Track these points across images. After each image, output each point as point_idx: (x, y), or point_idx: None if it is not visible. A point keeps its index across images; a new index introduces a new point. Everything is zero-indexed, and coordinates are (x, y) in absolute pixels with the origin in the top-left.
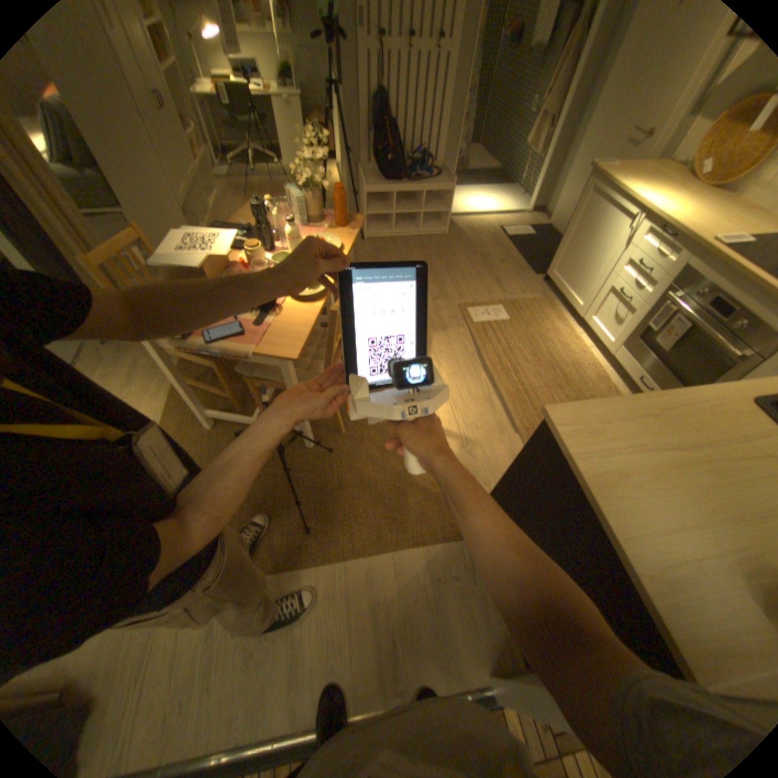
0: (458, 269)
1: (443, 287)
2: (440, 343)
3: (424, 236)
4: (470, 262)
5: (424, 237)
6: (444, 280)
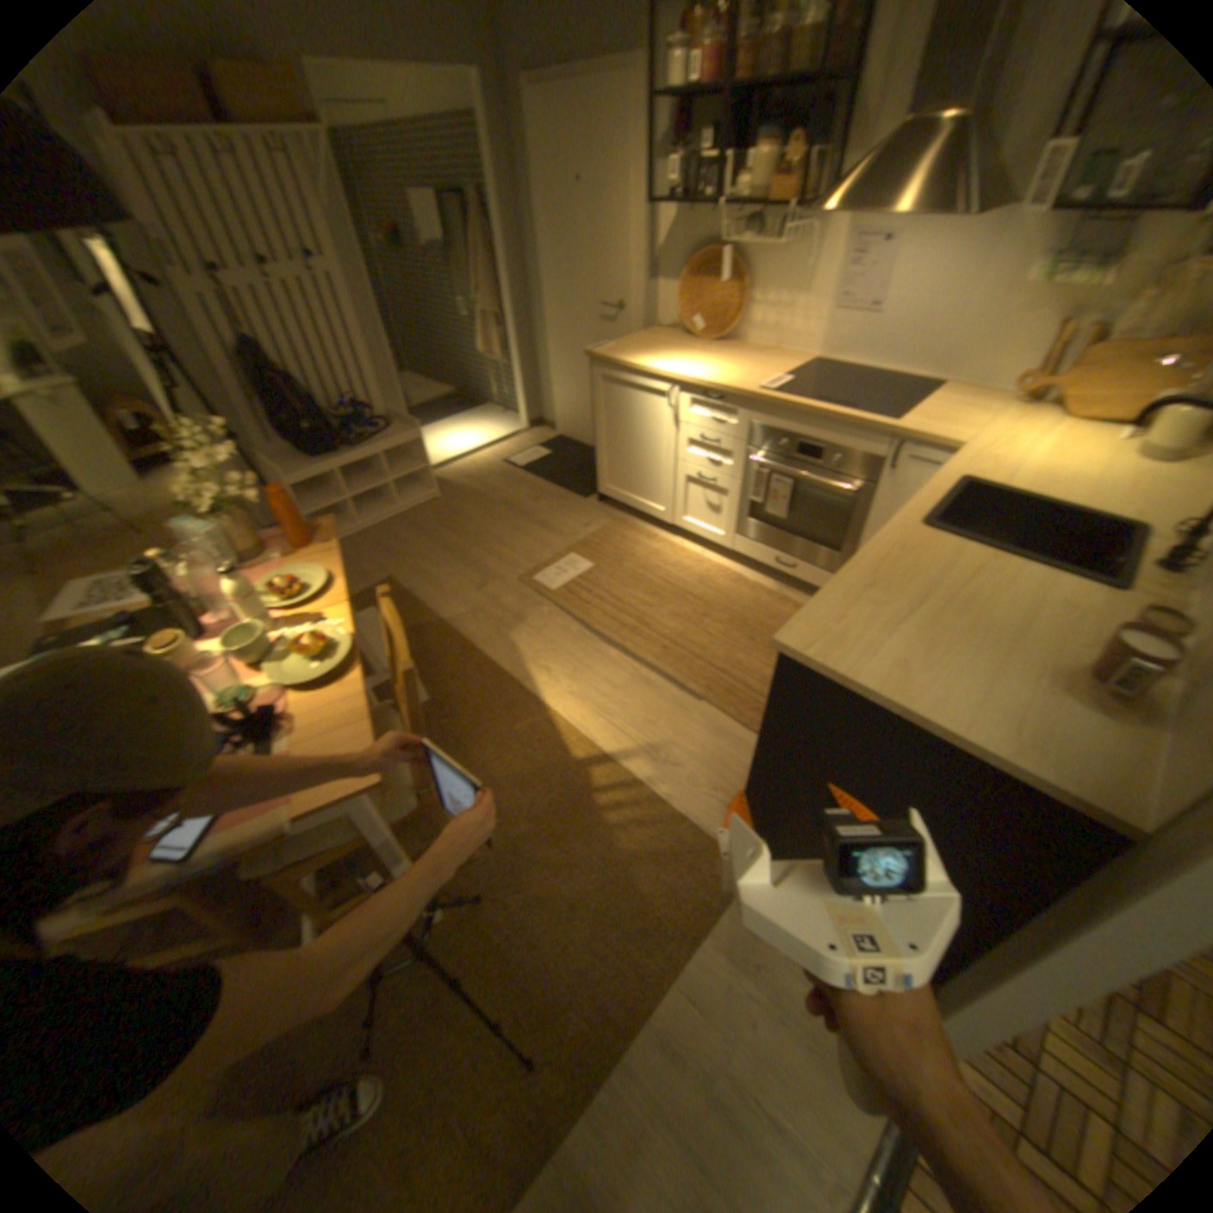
0: (484, 534)
1: (480, 564)
2: (527, 640)
3: (406, 510)
4: (493, 518)
5: (407, 511)
6: (476, 555)
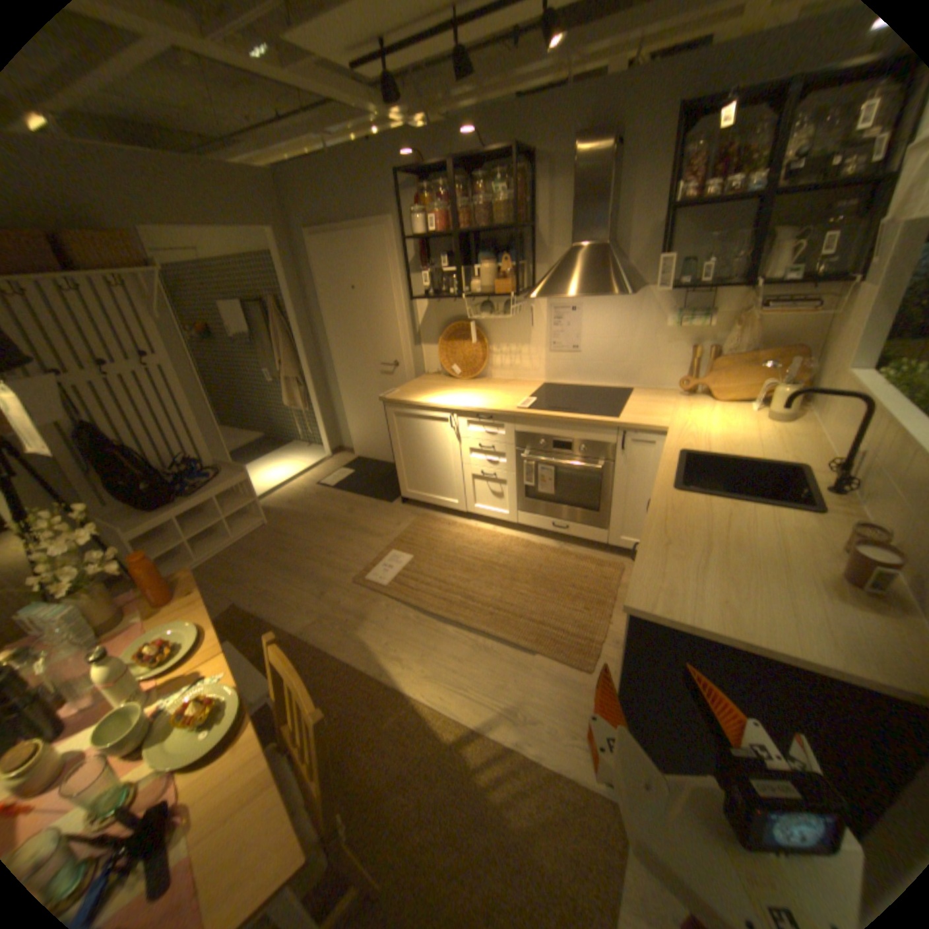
0: (314, 547)
1: (317, 575)
2: (375, 636)
3: (240, 540)
4: (320, 532)
5: (241, 540)
6: (311, 568)
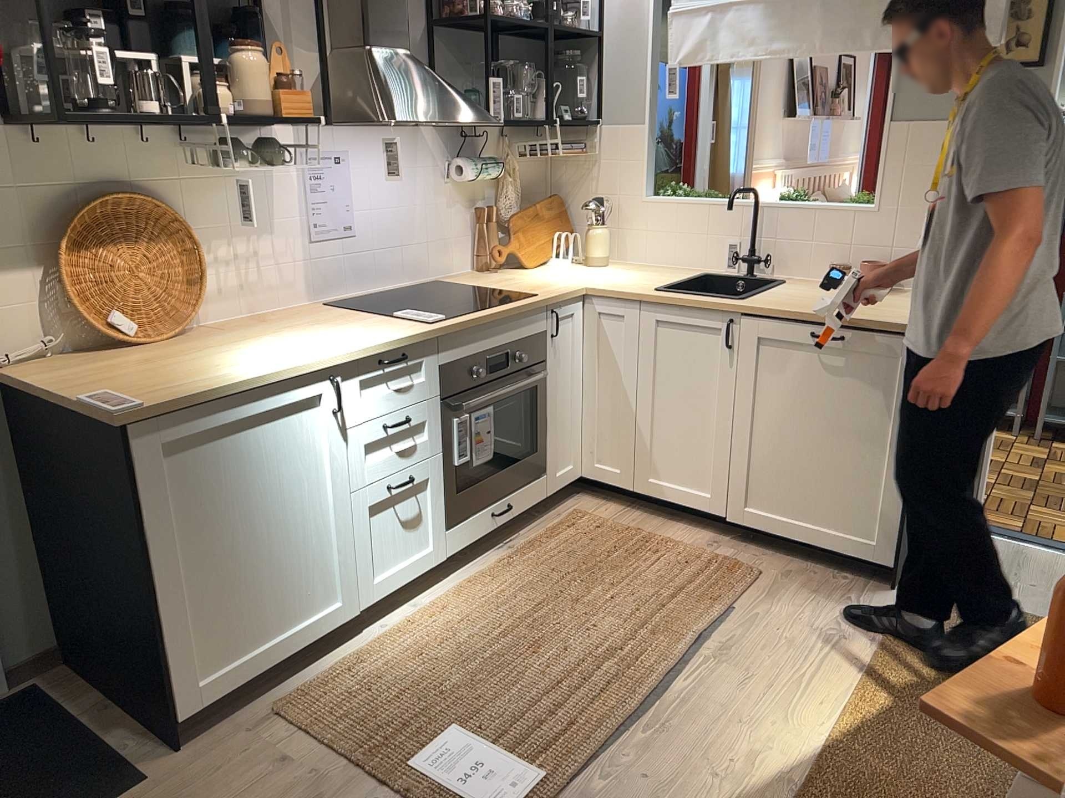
0: None
1: None
2: (694, 796)
3: None
4: None
5: None
6: None
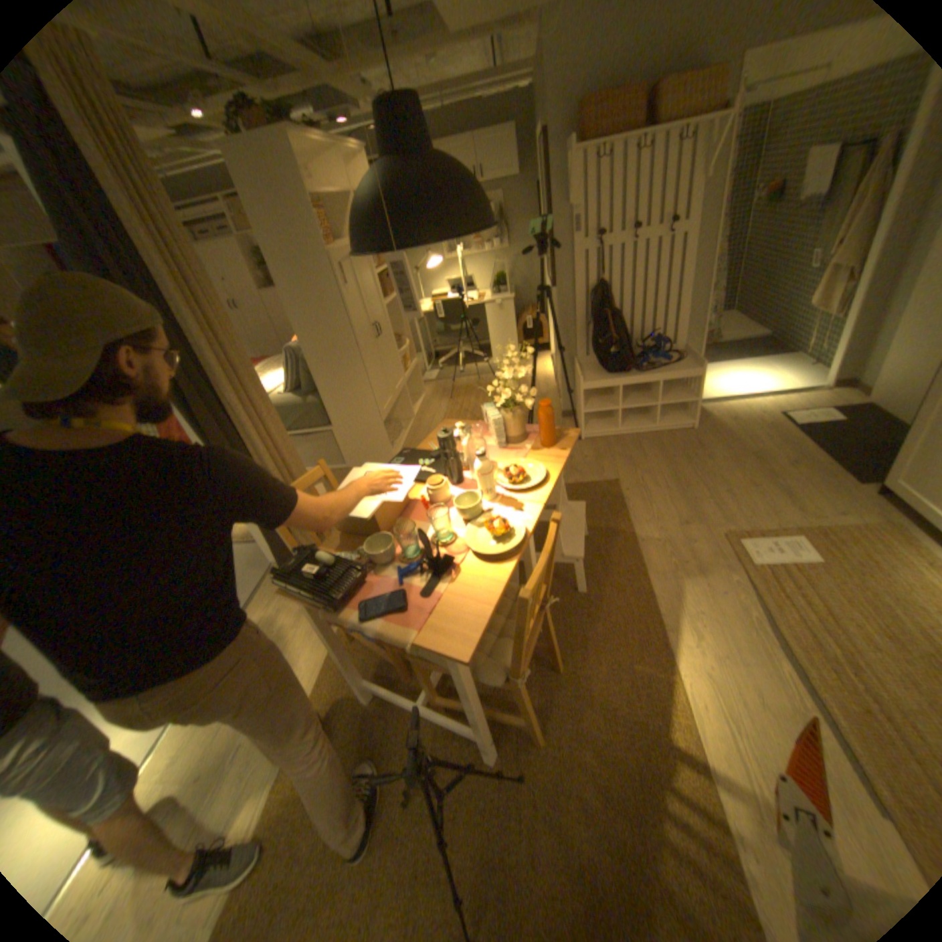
0: (719, 477)
1: (698, 503)
2: (699, 597)
3: (663, 431)
4: (738, 465)
5: (664, 432)
6: (699, 493)
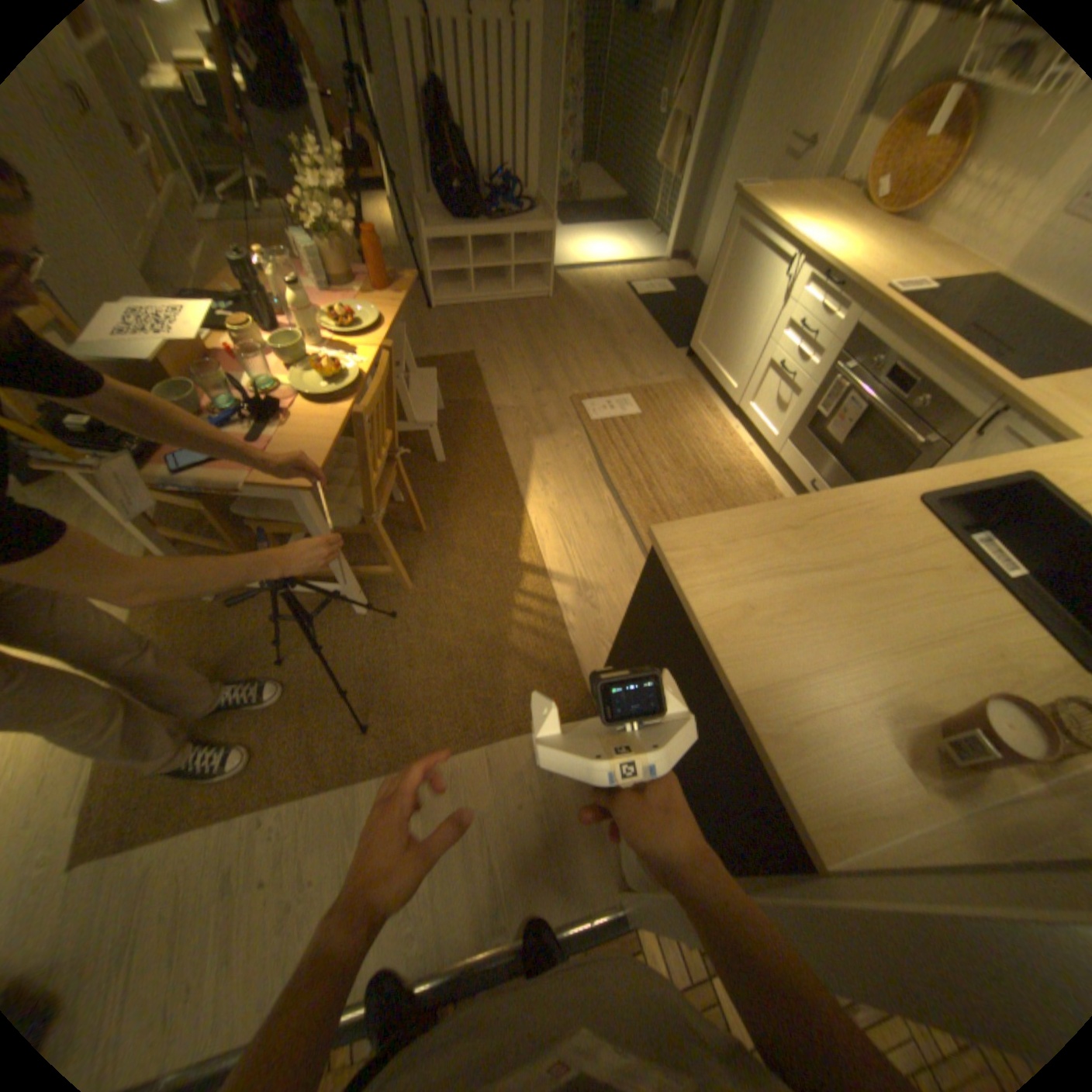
0: (569, 347)
1: (549, 373)
2: (545, 453)
3: (520, 301)
4: (585, 336)
5: (520, 302)
6: (550, 363)
